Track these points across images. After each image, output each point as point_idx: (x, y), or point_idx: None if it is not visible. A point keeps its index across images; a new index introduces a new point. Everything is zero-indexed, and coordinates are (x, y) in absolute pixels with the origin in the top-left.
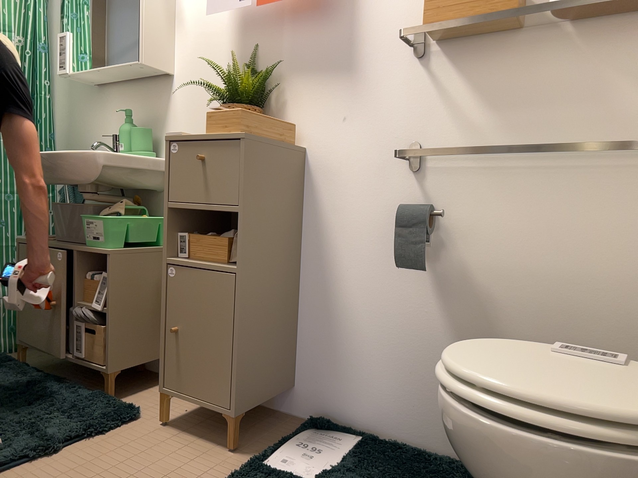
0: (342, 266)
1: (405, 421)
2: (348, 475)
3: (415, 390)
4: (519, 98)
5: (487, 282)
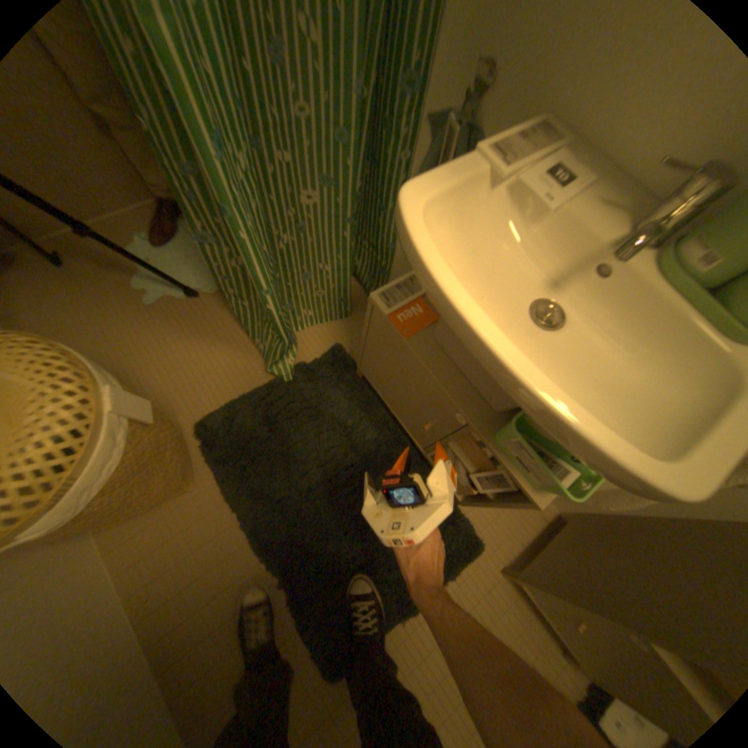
0: None
1: None
2: None
3: None
4: None
5: None
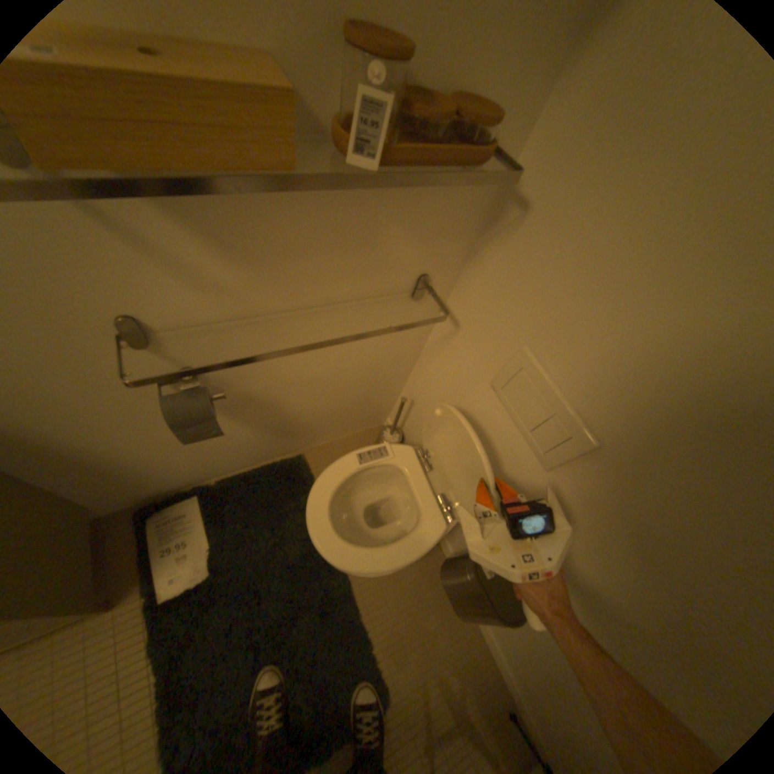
0: (80, 442)
1: (221, 468)
2: (225, 548)
3: (224, 456)
4: (280, 246)
5: (270, 394)
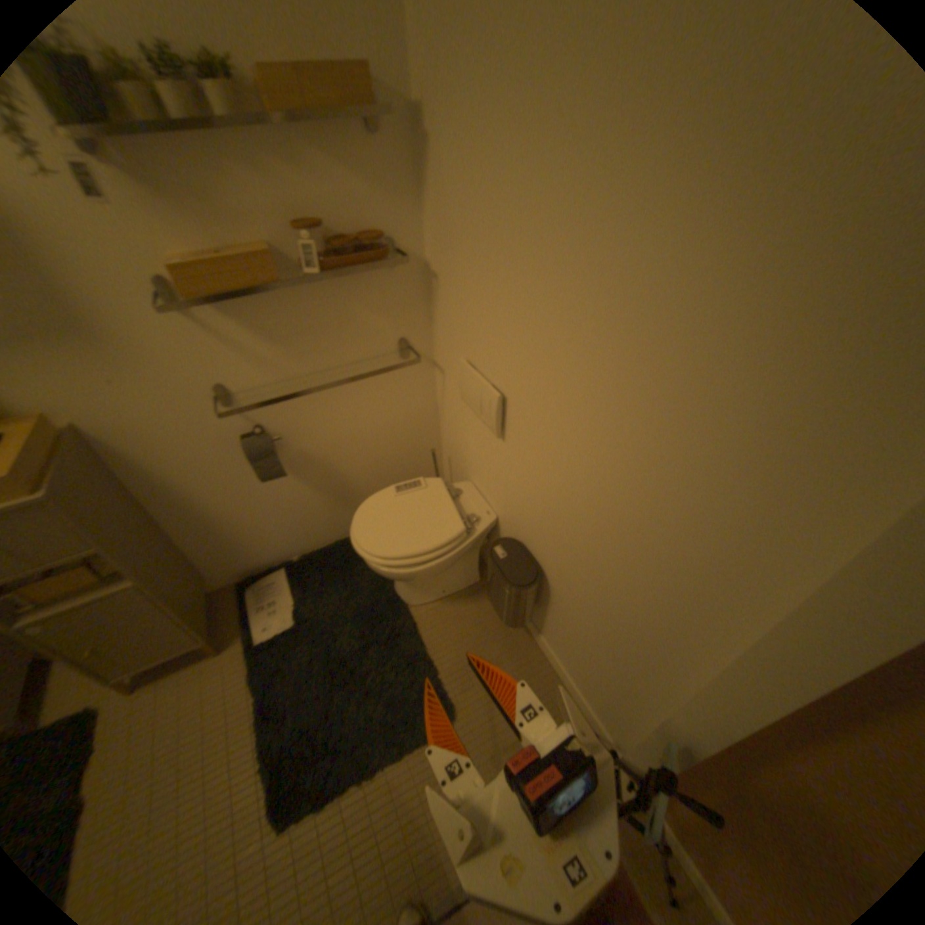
0: (195, 496)
1: (300, 543)
2: (305, 604)
3: (299, 527)
4: (294, 333)
5: (320, 455)
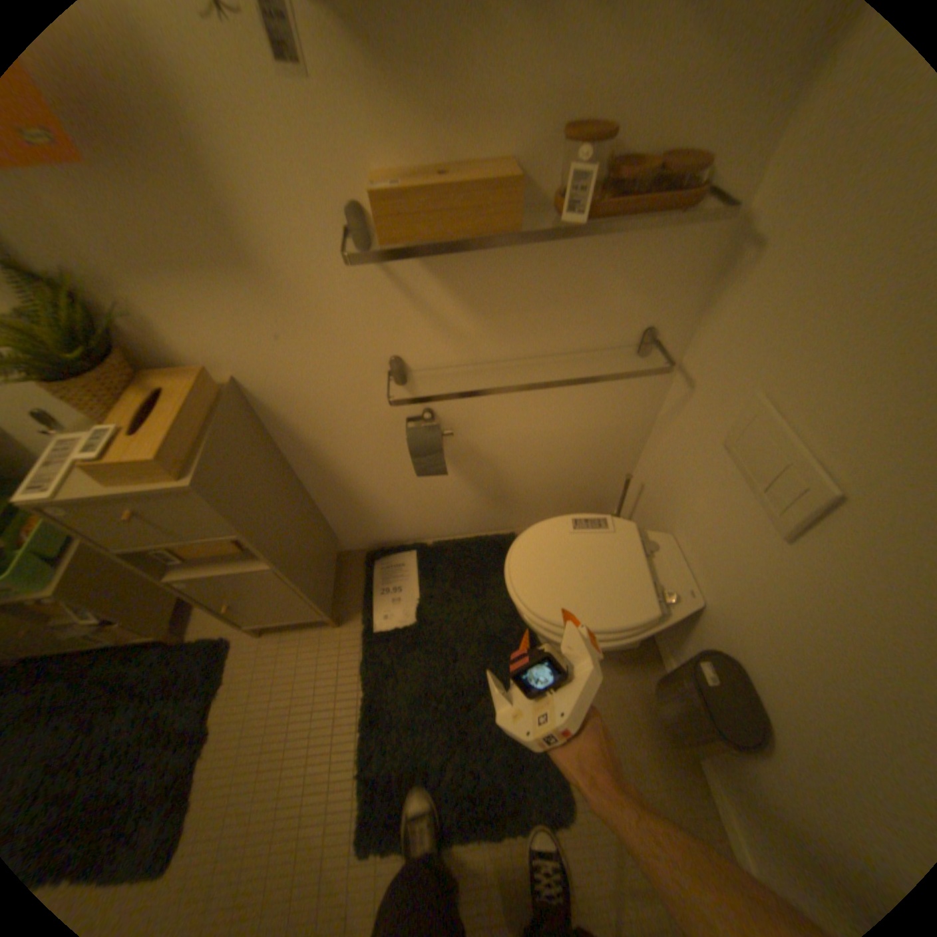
0: (349, 467)
1: (440, 529)
2: (433, 602)
3: (444, 515)
4: (511, 301)
5: (491, 450)
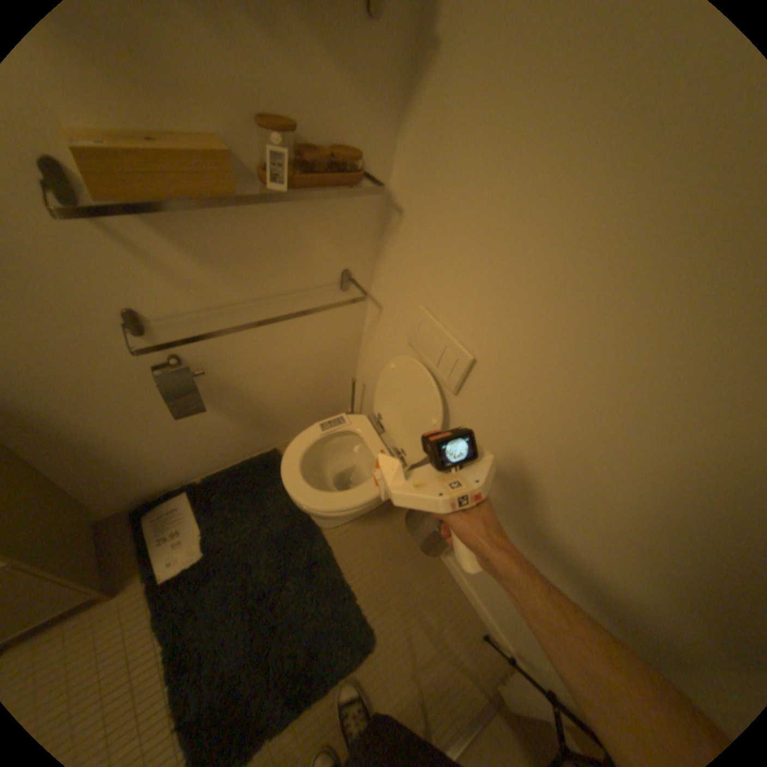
0: (88, 429)
1: (205, 464)
2: (214, 531)
3: (207, 450)
4: (235, 252)
5: (241, 382)
